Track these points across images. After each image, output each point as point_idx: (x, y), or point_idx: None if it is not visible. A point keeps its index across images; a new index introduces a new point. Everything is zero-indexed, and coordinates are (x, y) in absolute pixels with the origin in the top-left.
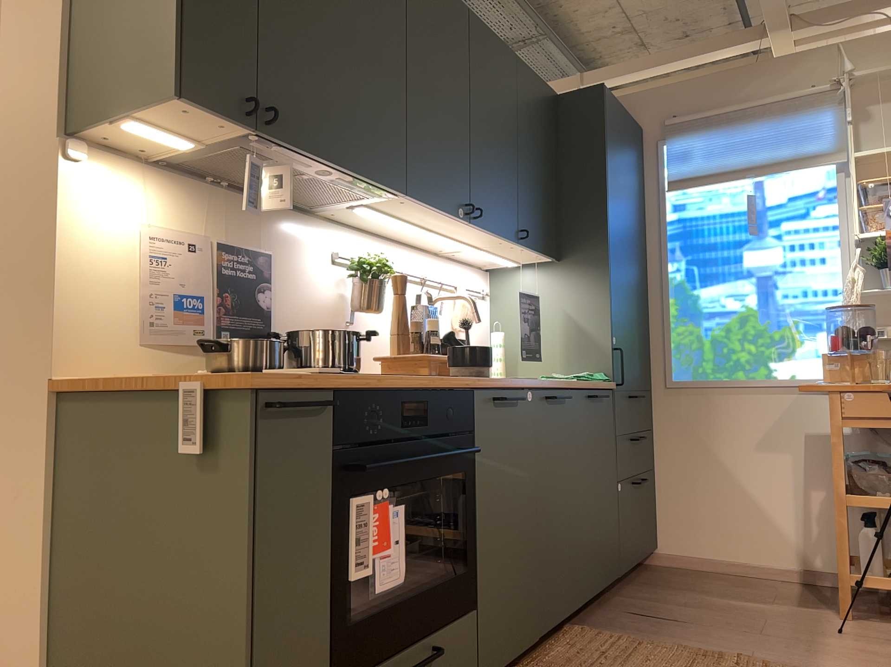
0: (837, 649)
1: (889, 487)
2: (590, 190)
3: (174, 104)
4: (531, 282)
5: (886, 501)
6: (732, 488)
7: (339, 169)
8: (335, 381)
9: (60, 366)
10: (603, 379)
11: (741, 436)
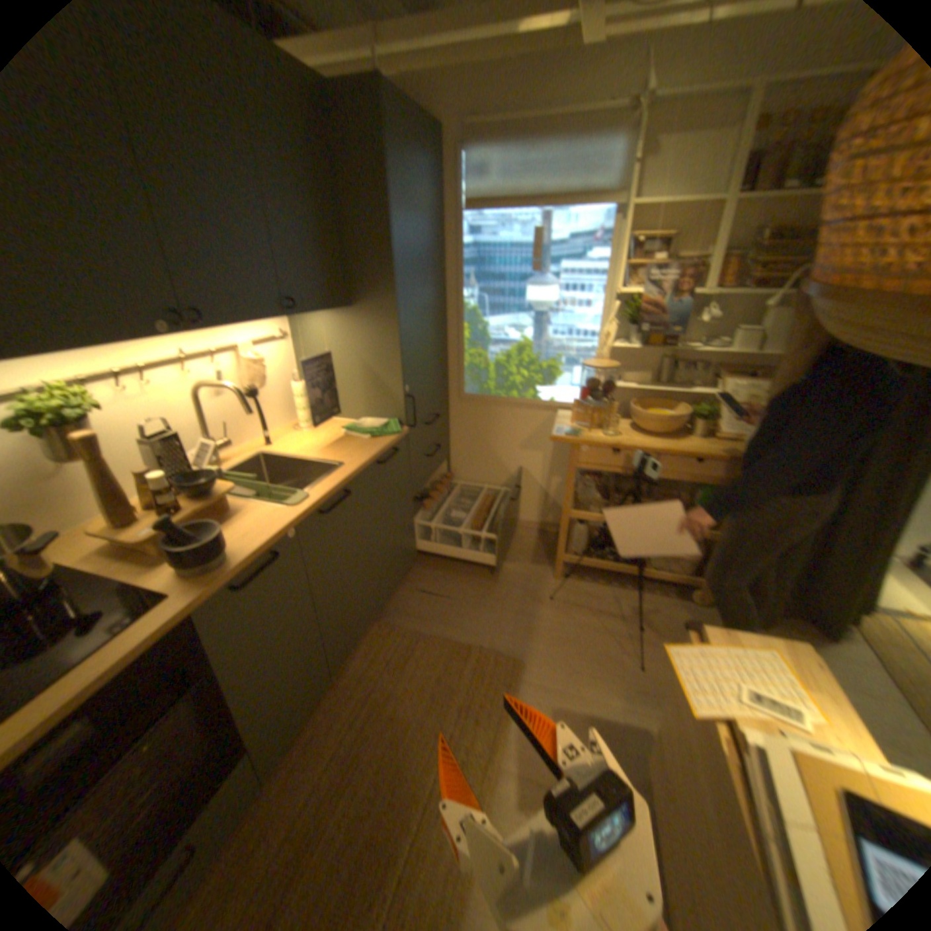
0: (545, 624)
1: (599, 507)
2: (374, 229)
3: None
4: (327, 327)
5: (595, 518)
6: (501, 473)
7: None
8: None
9: None
10: (394, 434)
11: (510, 440)
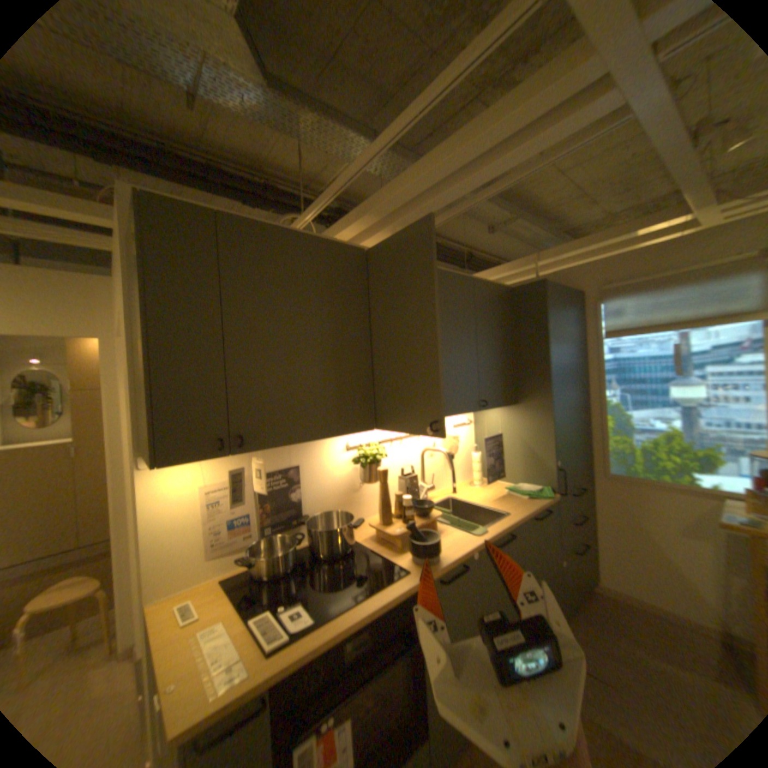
0: None
1: None
2: (537, 357)
3: (158, 466)
4: (498, 416)
5: None
6: (659, 558)
7: (313, 439)
8: (268, 682)
9: (148, 597)
10: (547, 497)
11: (667, 523)
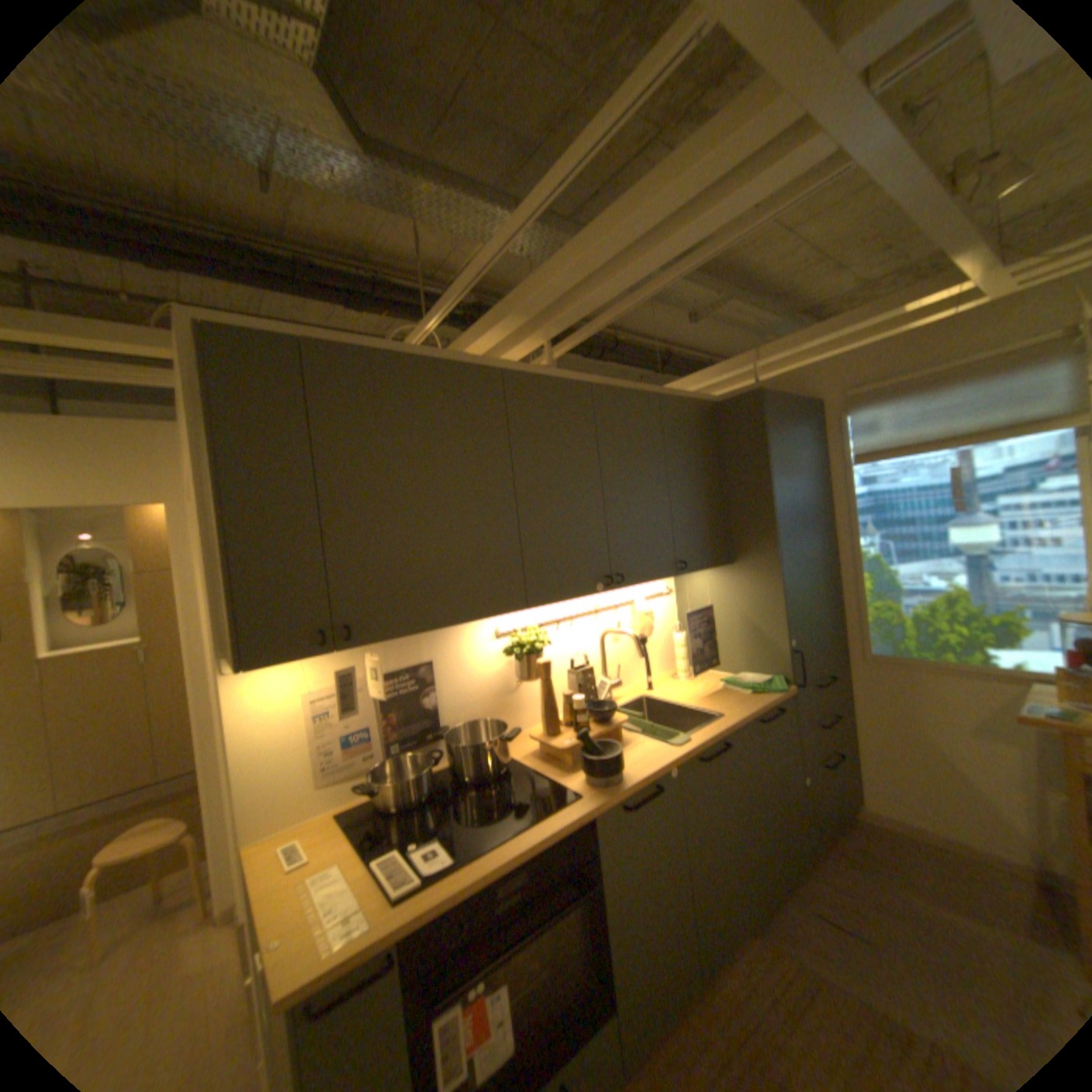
0: None
1: None
2: (756, 496)
3: (245, 670)
4: (708, 581)
5: None
6: (945, 769)
7: (445, 626)
8: (395, 937)
9: (244, 839)
10: (779, 690)
11: (954, 720)
